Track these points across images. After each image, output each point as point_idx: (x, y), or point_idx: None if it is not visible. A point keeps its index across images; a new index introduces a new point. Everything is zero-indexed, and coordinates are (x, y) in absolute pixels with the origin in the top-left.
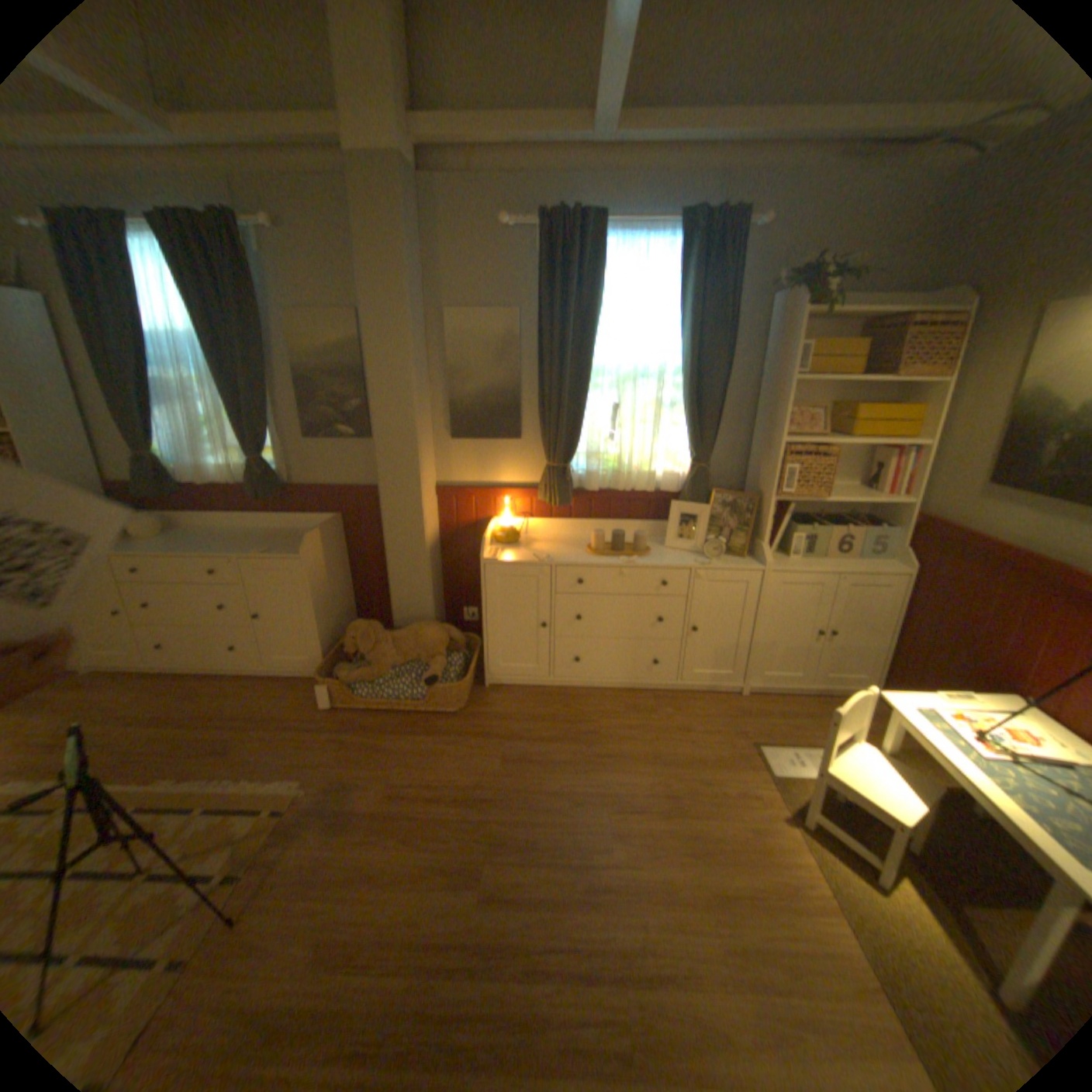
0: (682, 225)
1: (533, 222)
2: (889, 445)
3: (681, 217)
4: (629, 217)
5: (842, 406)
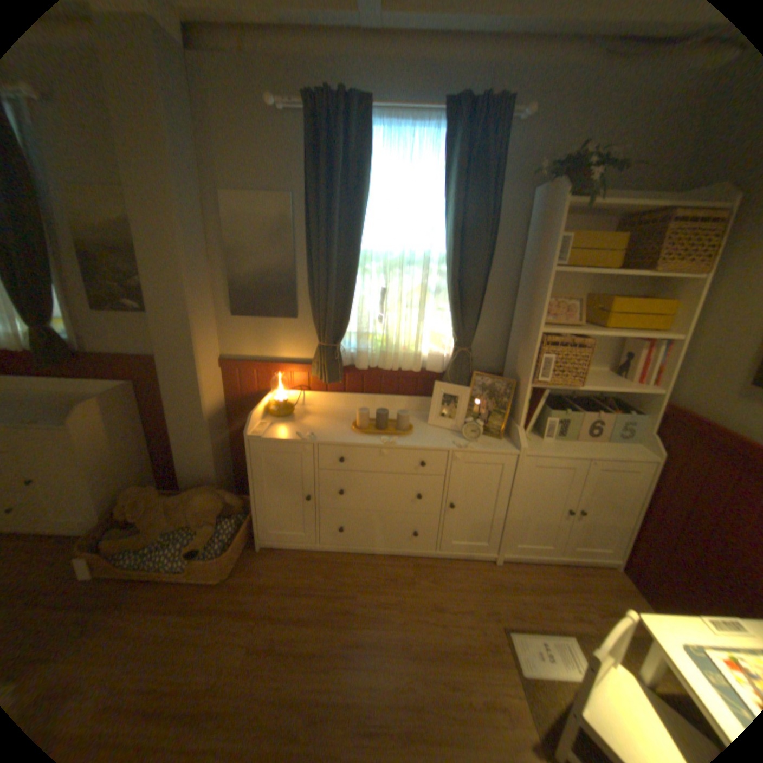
0: (448, 115)
1: (301, 105)
2: (641, 336)
3: (447, 107)
4: (396, 105)
5: (598, 298)
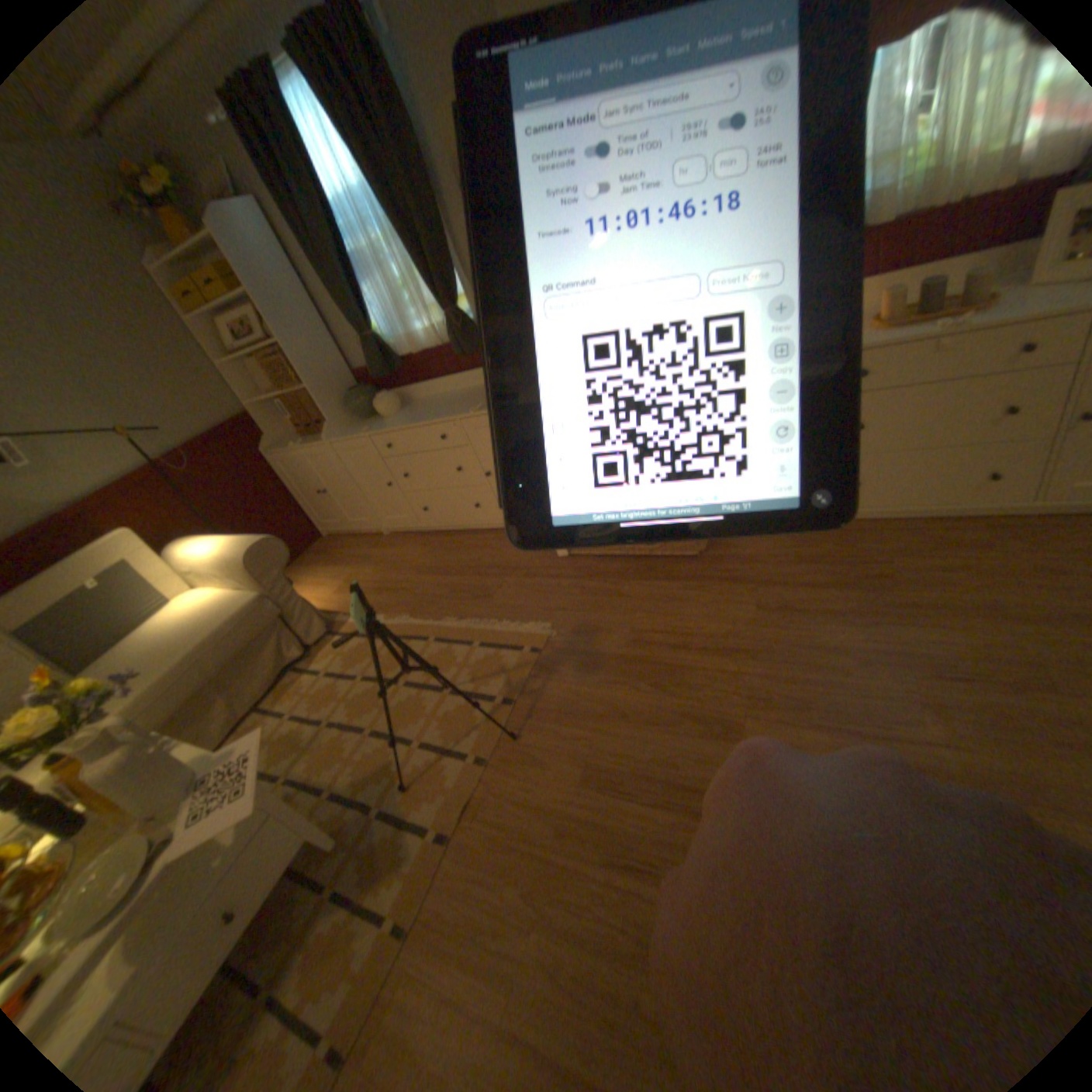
0: None
1: None
2: None
3: None
4: None
5: None
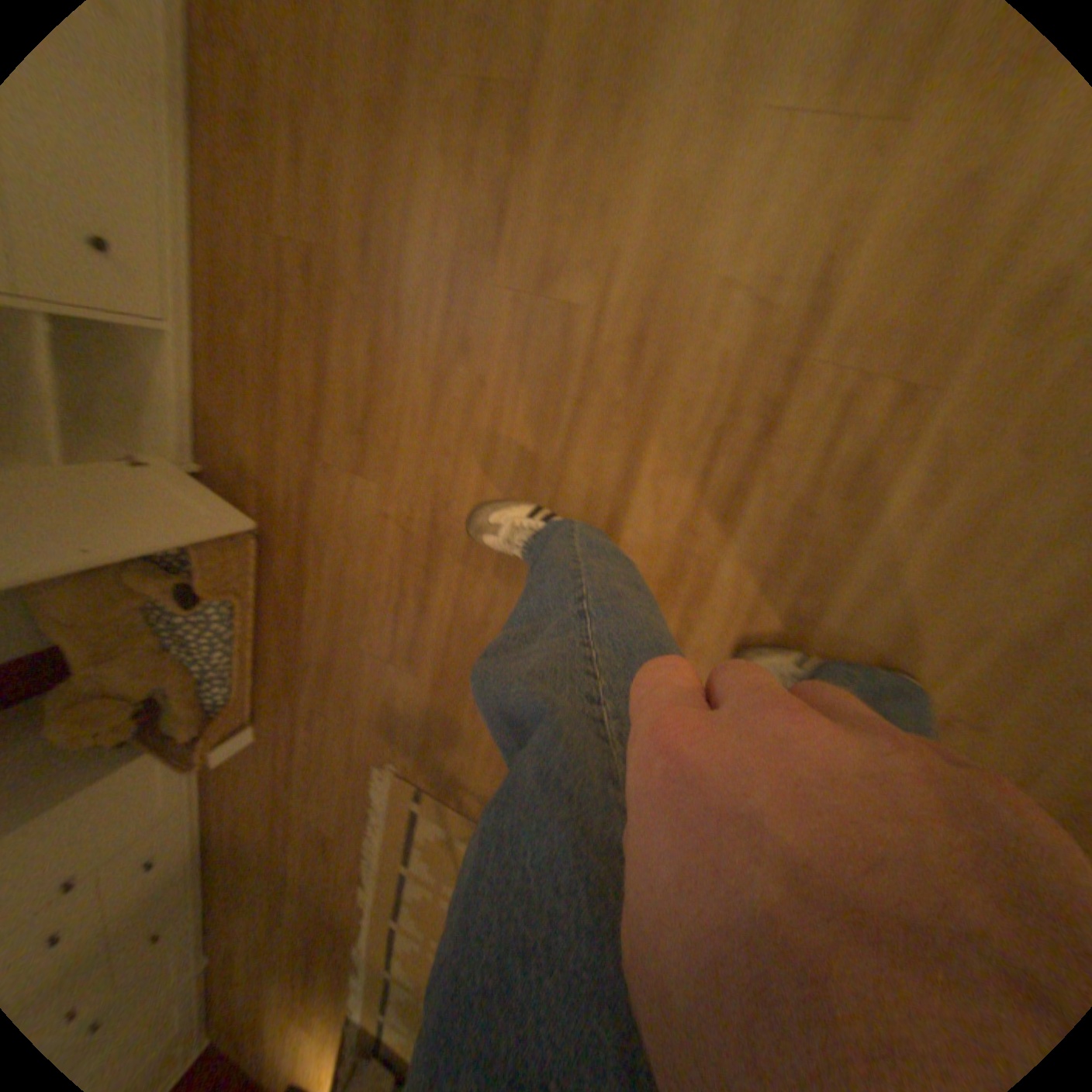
0: None
1: None
2: None
3: None
4: None
5: None
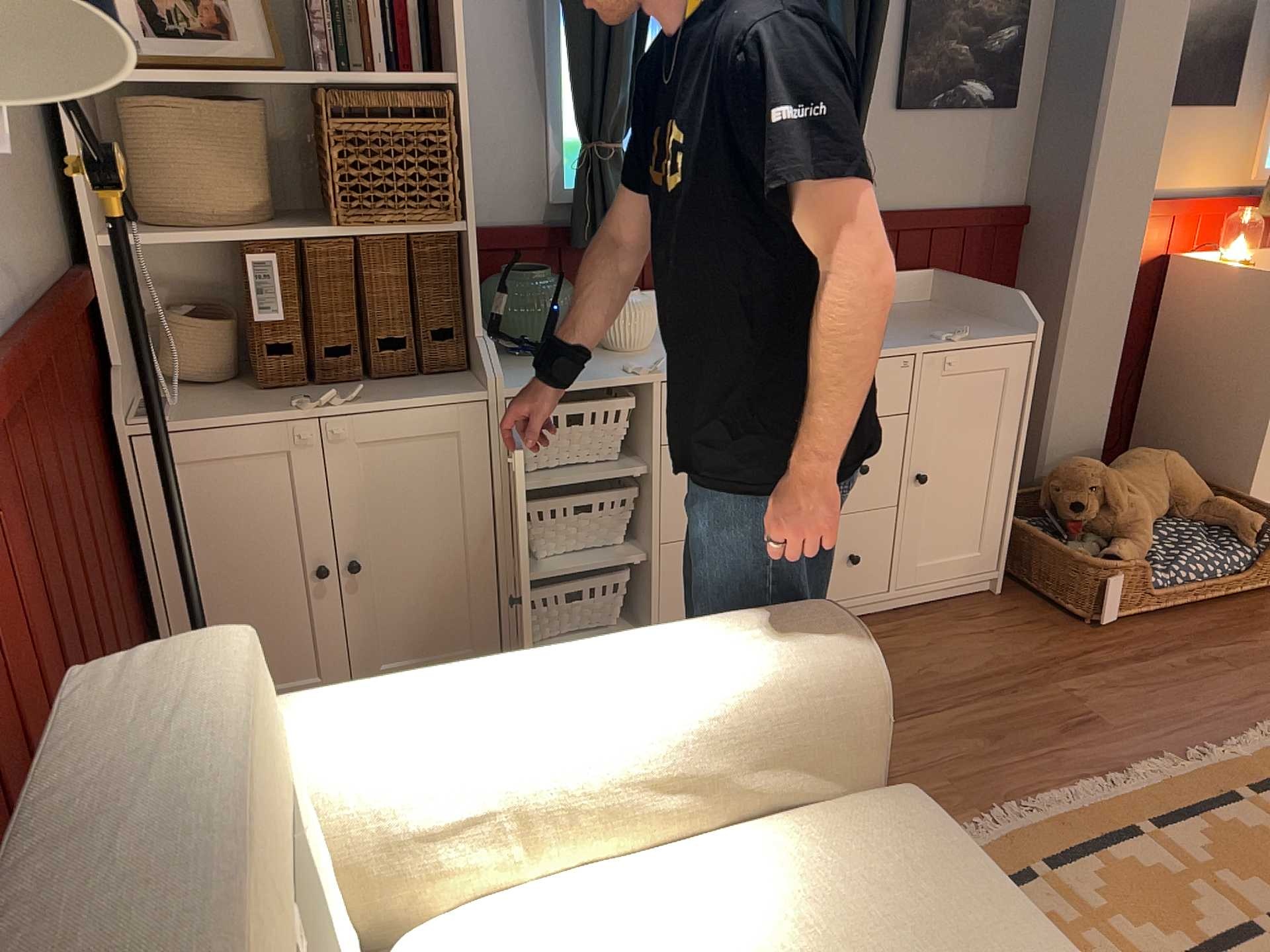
0: None
1: None
2: None
3: None
4: None
5: None
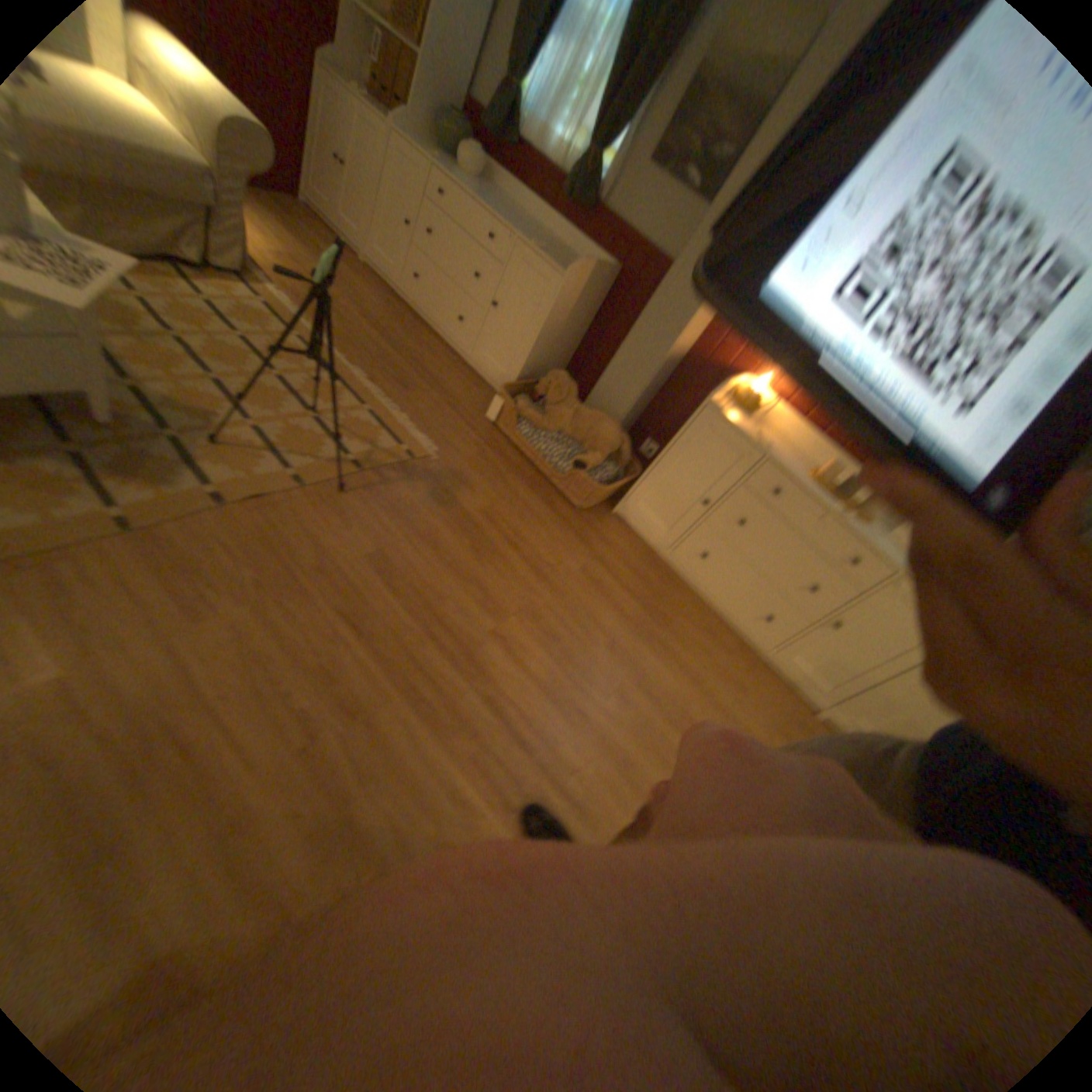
0: None
1: None
2: None
3: None
4: None
5: None
